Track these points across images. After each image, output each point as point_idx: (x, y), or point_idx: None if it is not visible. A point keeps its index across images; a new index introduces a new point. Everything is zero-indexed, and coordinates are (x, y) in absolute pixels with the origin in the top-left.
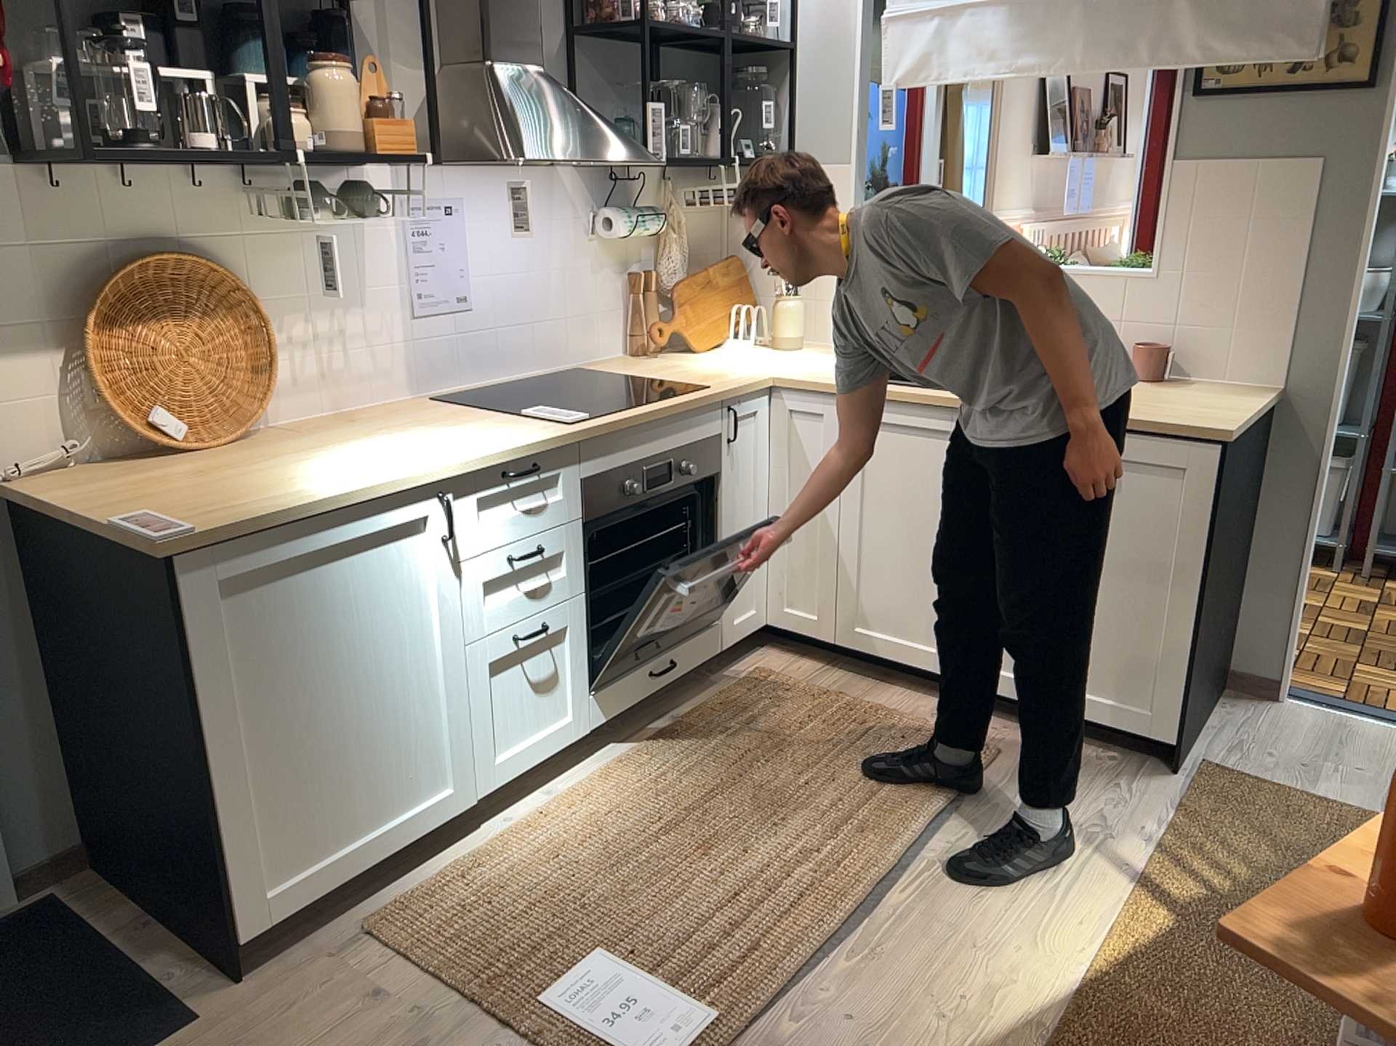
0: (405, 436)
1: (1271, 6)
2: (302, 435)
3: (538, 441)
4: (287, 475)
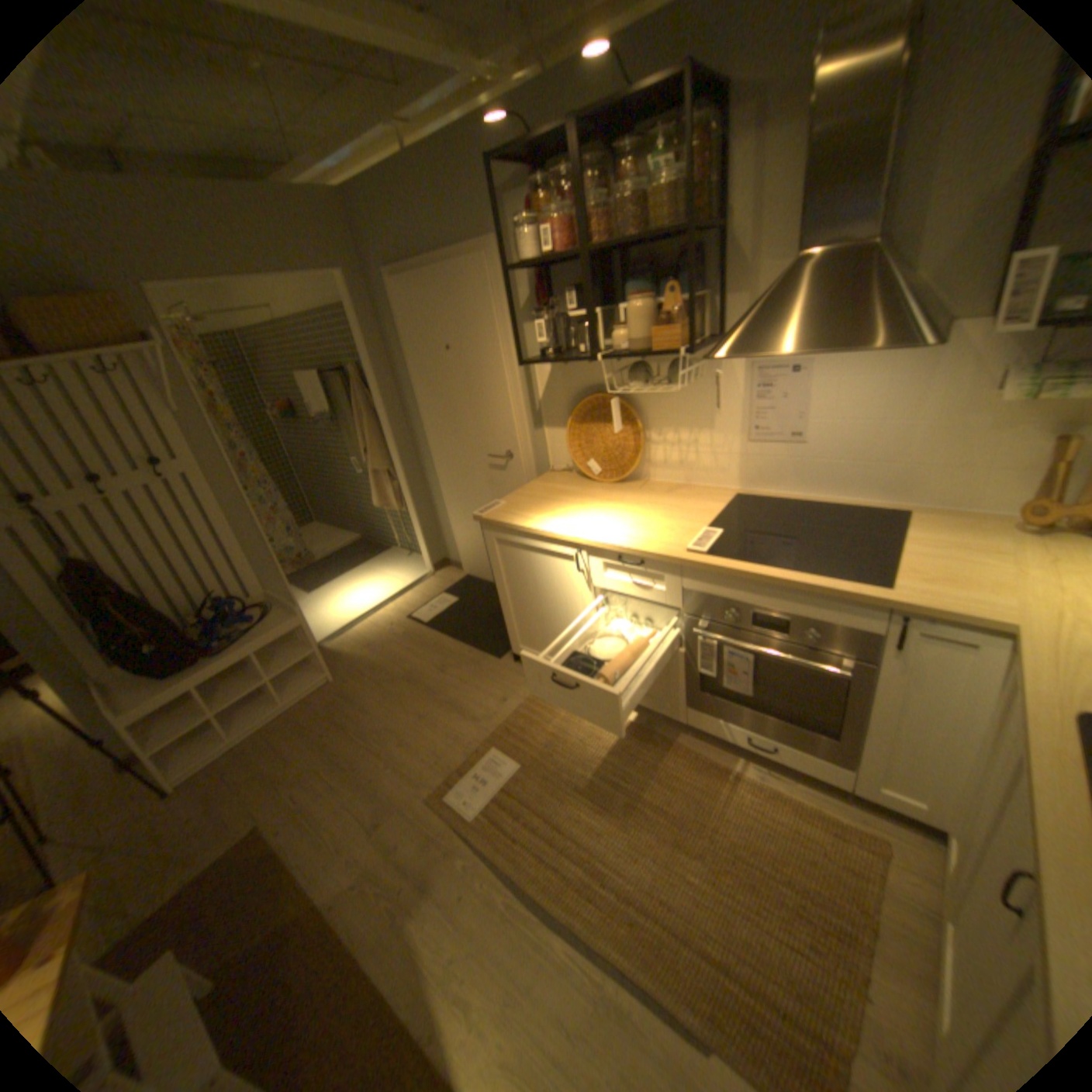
0: (638, 512)
1: None
2: (635, 490)
3: (641, 549)
4: (560, 508)
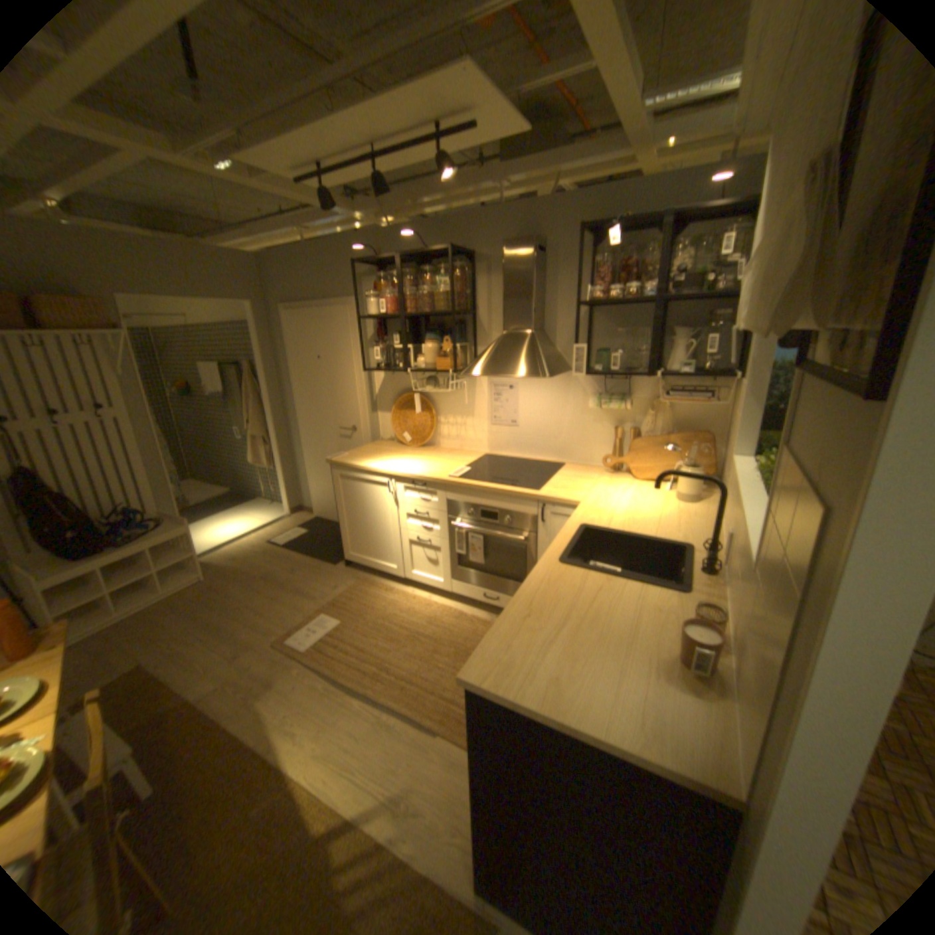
0: (428, 461)
1: (796, 248)
2: (430, 451)
3: (424, 476)
4: (382, 457)
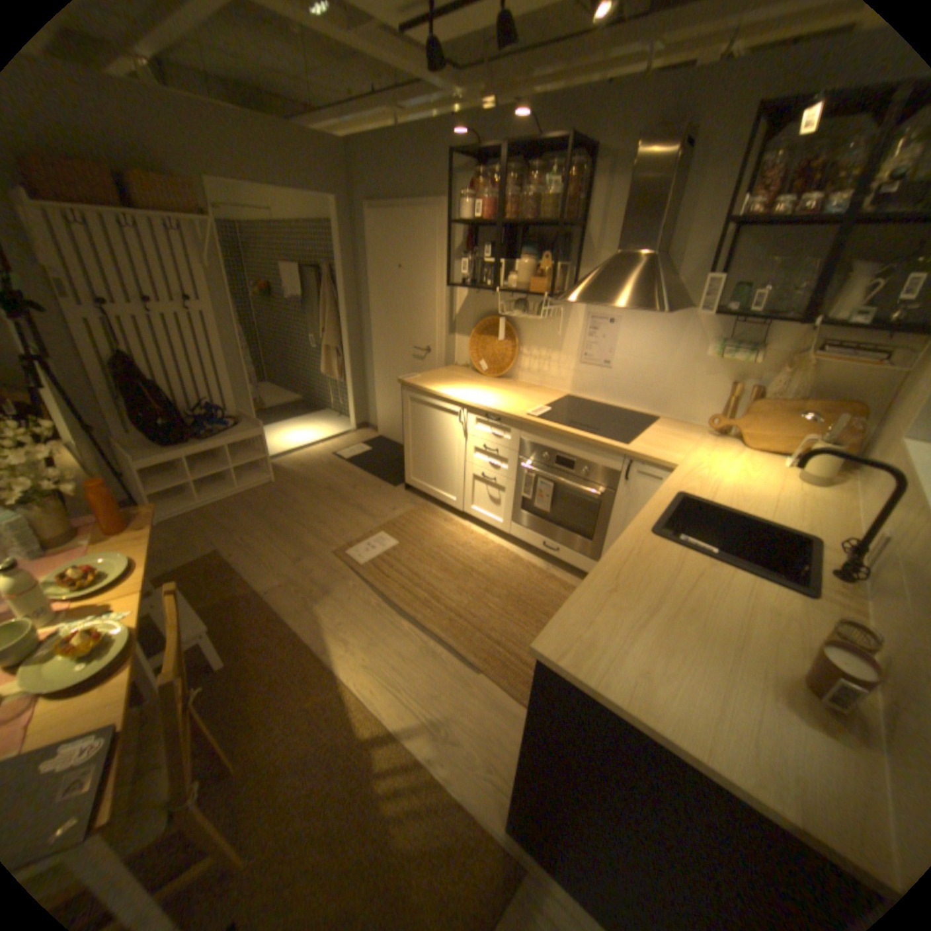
0: (504, 394)
1: None
2: (506, 384)
3: (500, 411)
4: (456, 385)
